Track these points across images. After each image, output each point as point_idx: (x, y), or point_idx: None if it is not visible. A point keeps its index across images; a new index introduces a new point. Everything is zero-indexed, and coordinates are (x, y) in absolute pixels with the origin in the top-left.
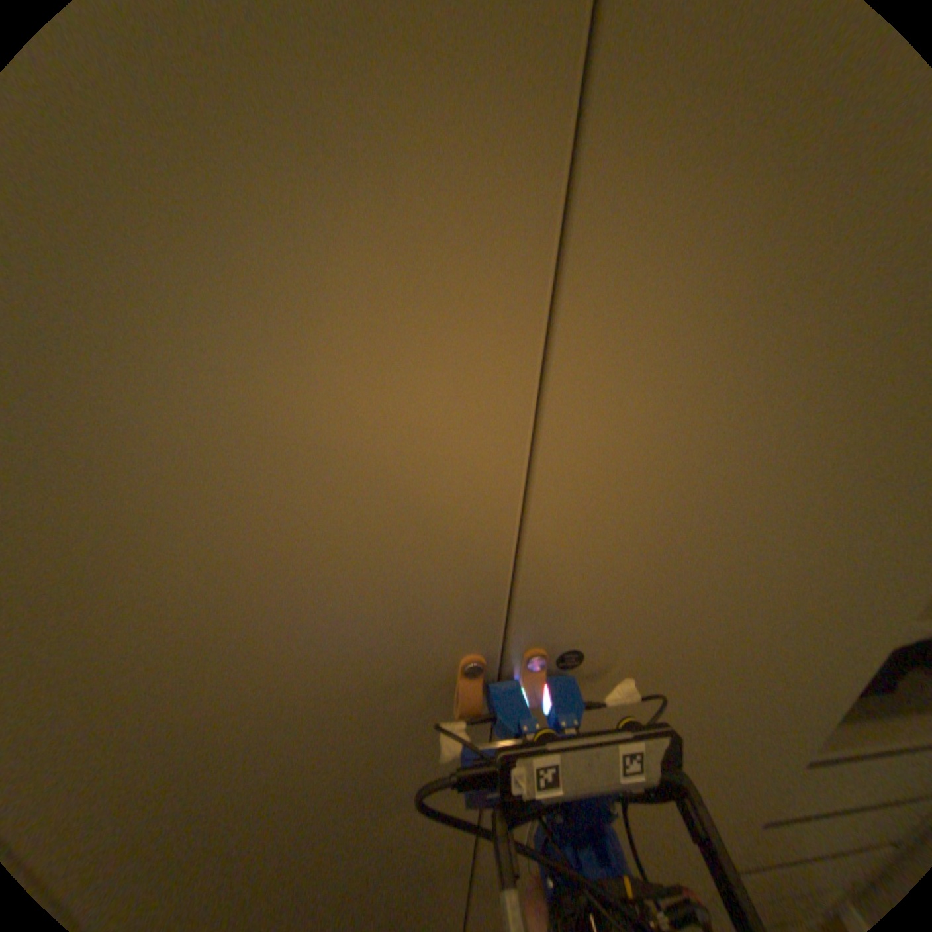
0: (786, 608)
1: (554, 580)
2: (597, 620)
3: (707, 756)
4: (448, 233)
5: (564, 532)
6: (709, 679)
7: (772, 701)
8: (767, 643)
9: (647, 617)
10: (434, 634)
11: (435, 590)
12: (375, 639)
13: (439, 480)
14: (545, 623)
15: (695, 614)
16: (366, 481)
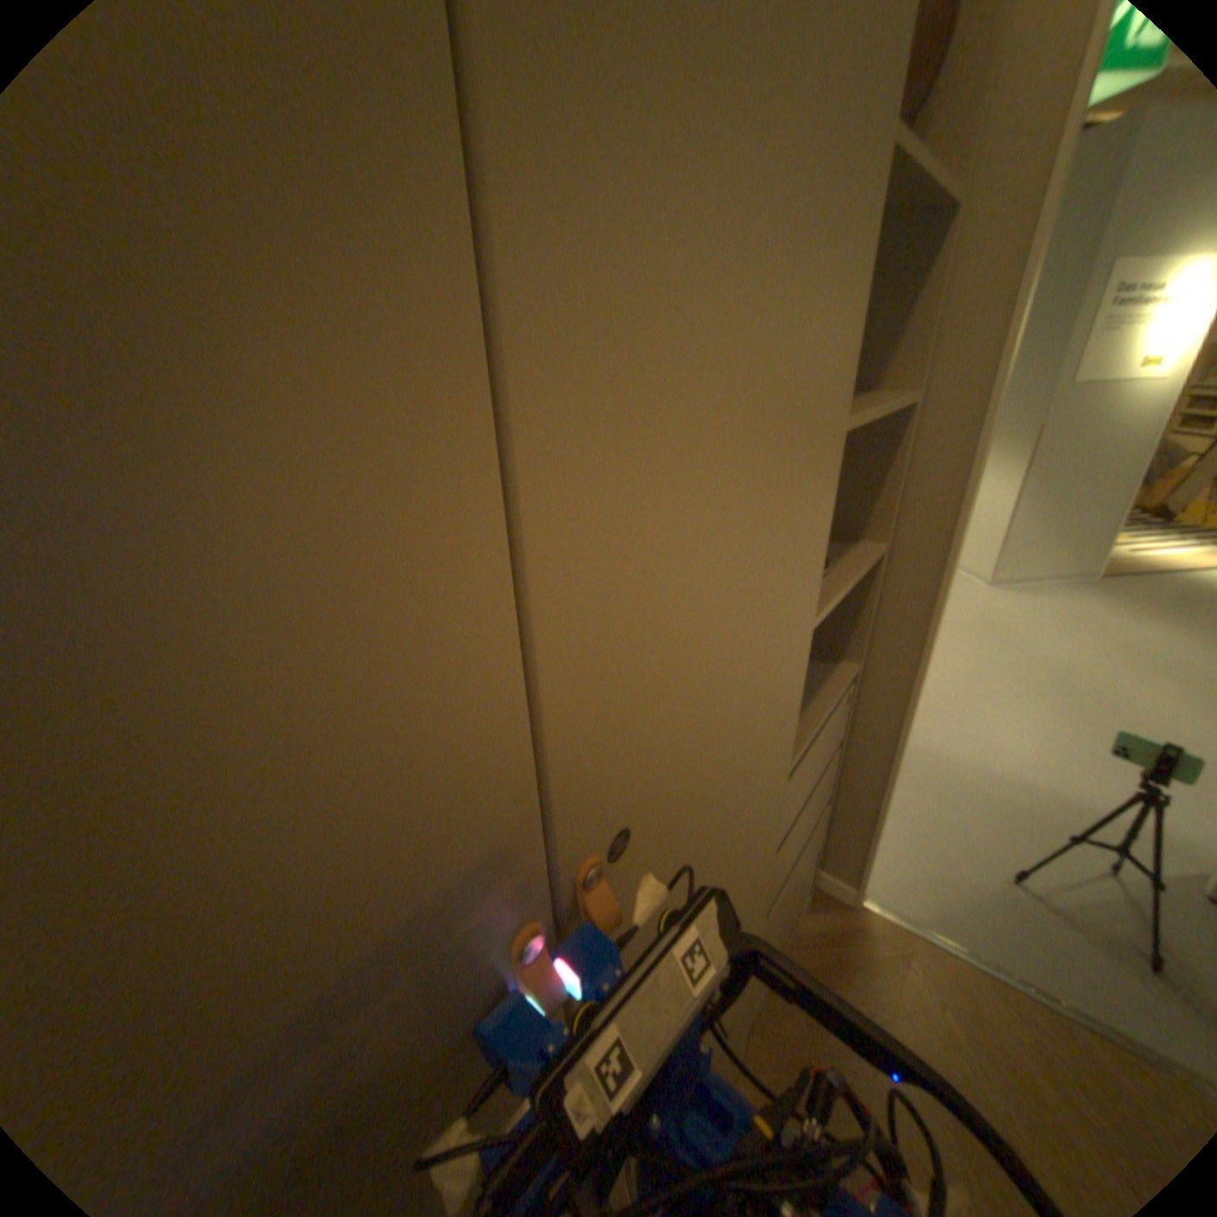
0: (758, 666)
1: (592, 770)
2: (638, 784)
3: (737, 840)
4: (338, 328)
5: (588, 707)
6: (726, 770)
7: (764, 754)
8: (753, 707)
9: (675, 747)
10: (479, 948)
11: (465, 888)
12: (397, 1032)
13: (430, 732)
14: (595, 826)
15: (707, 716)
16: (310, 807)
